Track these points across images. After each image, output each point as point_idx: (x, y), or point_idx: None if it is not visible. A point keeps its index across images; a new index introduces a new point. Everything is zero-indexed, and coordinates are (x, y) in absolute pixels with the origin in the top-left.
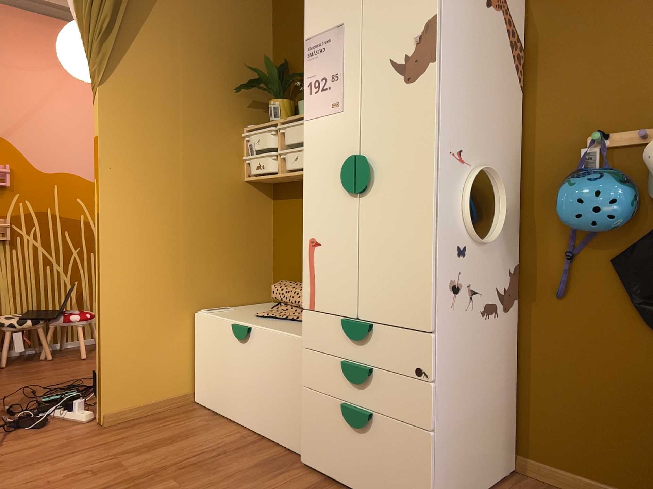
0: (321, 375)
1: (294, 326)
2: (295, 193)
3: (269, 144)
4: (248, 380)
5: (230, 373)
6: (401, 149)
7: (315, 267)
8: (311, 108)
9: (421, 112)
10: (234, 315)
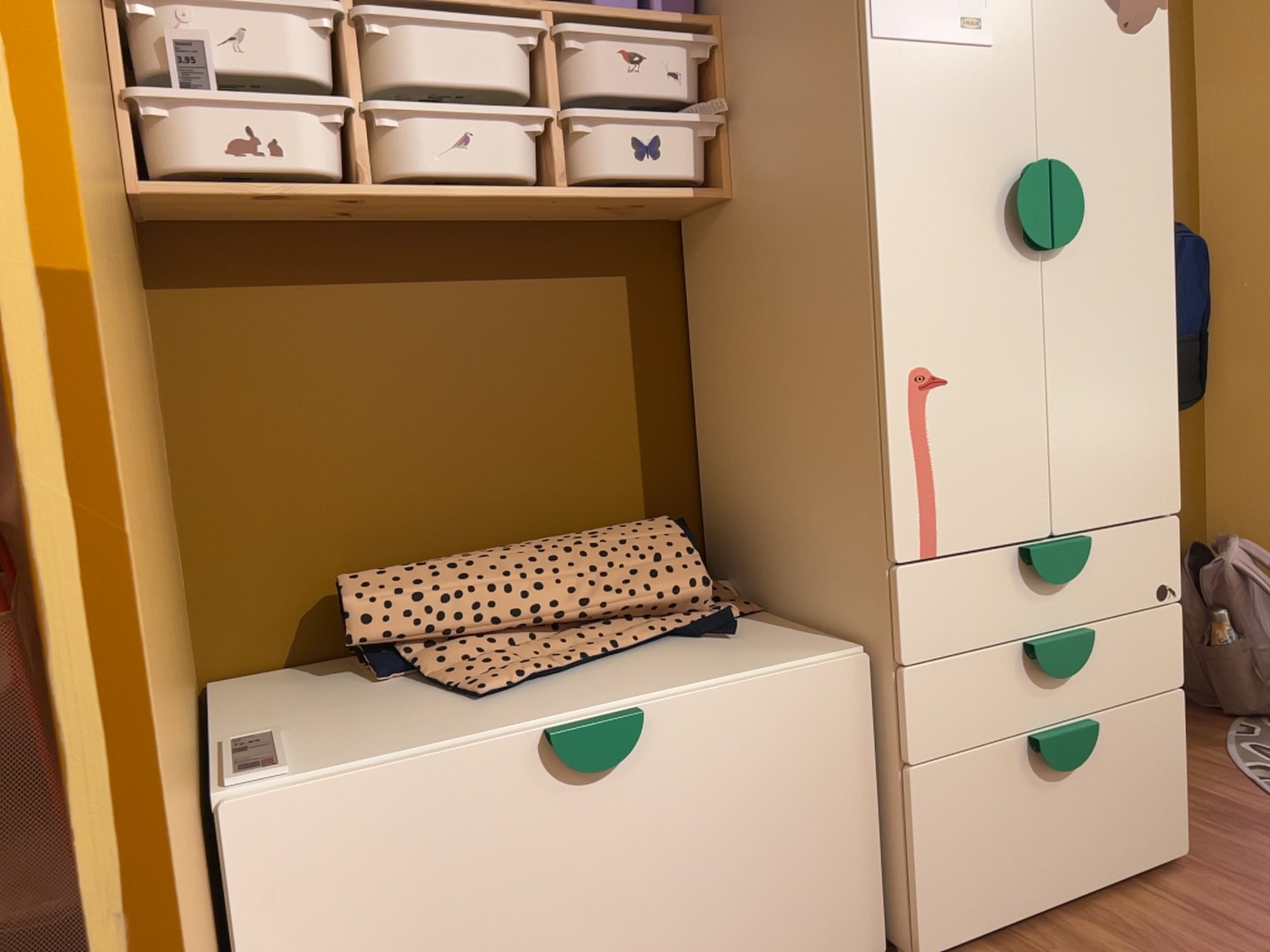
0: (968, 707)
1: (689, 657)
2: (295, 269)
3: (297, 66)
4: (640, 892)
5: (539, 925)
6: (1120, 166)
7: (939, 445)
8: (898, 10)
9: (1149, 101)
10: (413, 728)
